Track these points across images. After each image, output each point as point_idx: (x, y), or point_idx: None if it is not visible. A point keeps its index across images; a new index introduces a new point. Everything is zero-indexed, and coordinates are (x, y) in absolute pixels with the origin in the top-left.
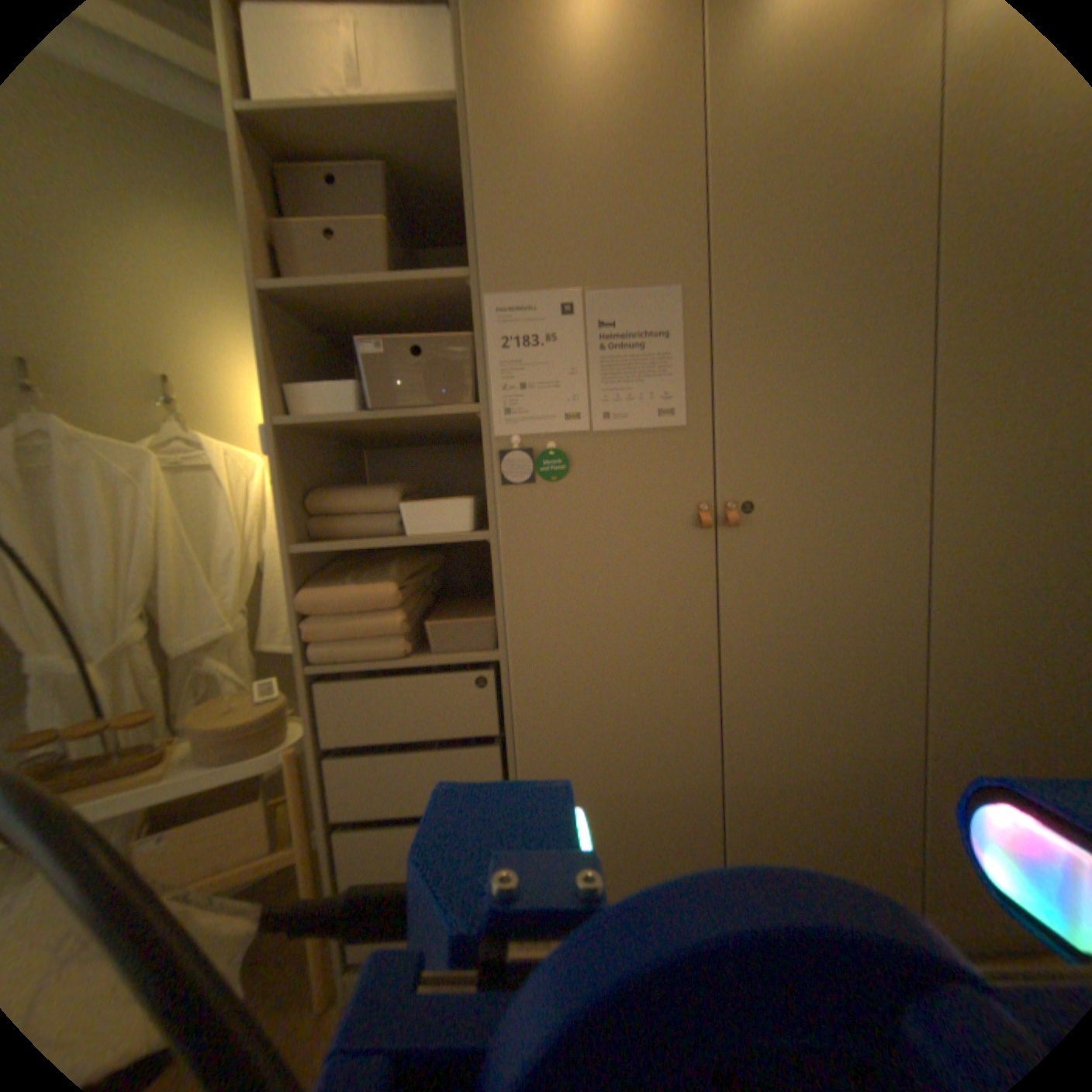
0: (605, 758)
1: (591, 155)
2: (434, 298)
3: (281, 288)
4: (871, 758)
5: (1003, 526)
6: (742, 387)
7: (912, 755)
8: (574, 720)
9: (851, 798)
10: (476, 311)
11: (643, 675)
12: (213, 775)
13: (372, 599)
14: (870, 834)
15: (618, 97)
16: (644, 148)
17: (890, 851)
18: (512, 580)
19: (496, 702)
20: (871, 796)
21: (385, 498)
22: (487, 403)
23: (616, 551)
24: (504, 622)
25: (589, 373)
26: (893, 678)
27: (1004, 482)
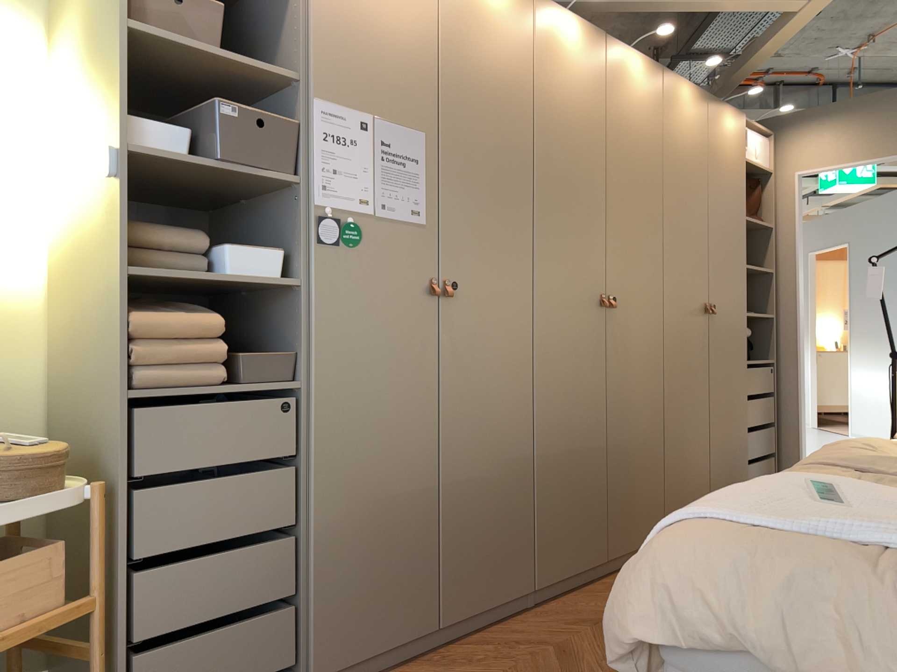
0: (371, 472)
1: (382, 32)
2: (249, 81)
3: (148, 35)
4: (513, 461)
5: (562, 314)
6: (454, 206)
7: (530, 458)
8: (353, 441)
9: (504, 490)
10: (302, 108)
11: (397, 403)
12: (29, 509)
13: (201, 329)
14: (513, 516)
15: (397, 4)
16: (409, 41)
17: (522, 527)
18: (317, 321)
19: (293, 429)
20: (513, 488)
21: (195, 241)
22: (307, 179)
23: (384, 306)
24: (307, 357)
25: (374, 174)
26: (521, 406)
27: (562, 289)
